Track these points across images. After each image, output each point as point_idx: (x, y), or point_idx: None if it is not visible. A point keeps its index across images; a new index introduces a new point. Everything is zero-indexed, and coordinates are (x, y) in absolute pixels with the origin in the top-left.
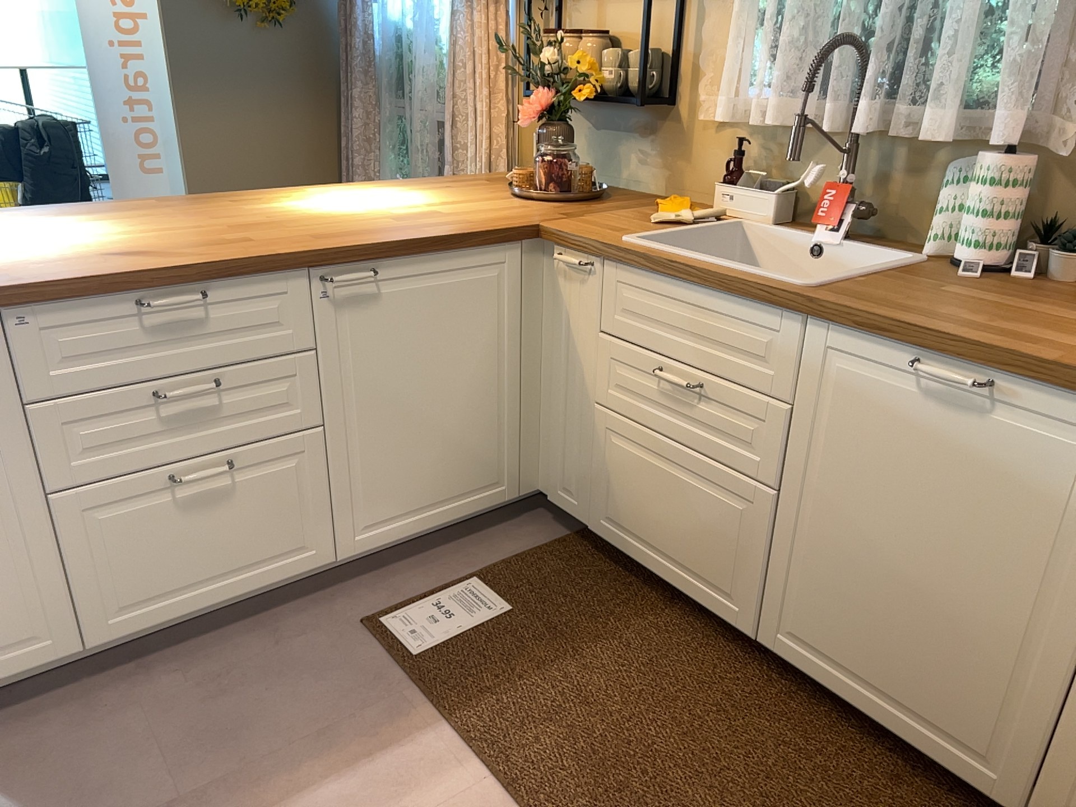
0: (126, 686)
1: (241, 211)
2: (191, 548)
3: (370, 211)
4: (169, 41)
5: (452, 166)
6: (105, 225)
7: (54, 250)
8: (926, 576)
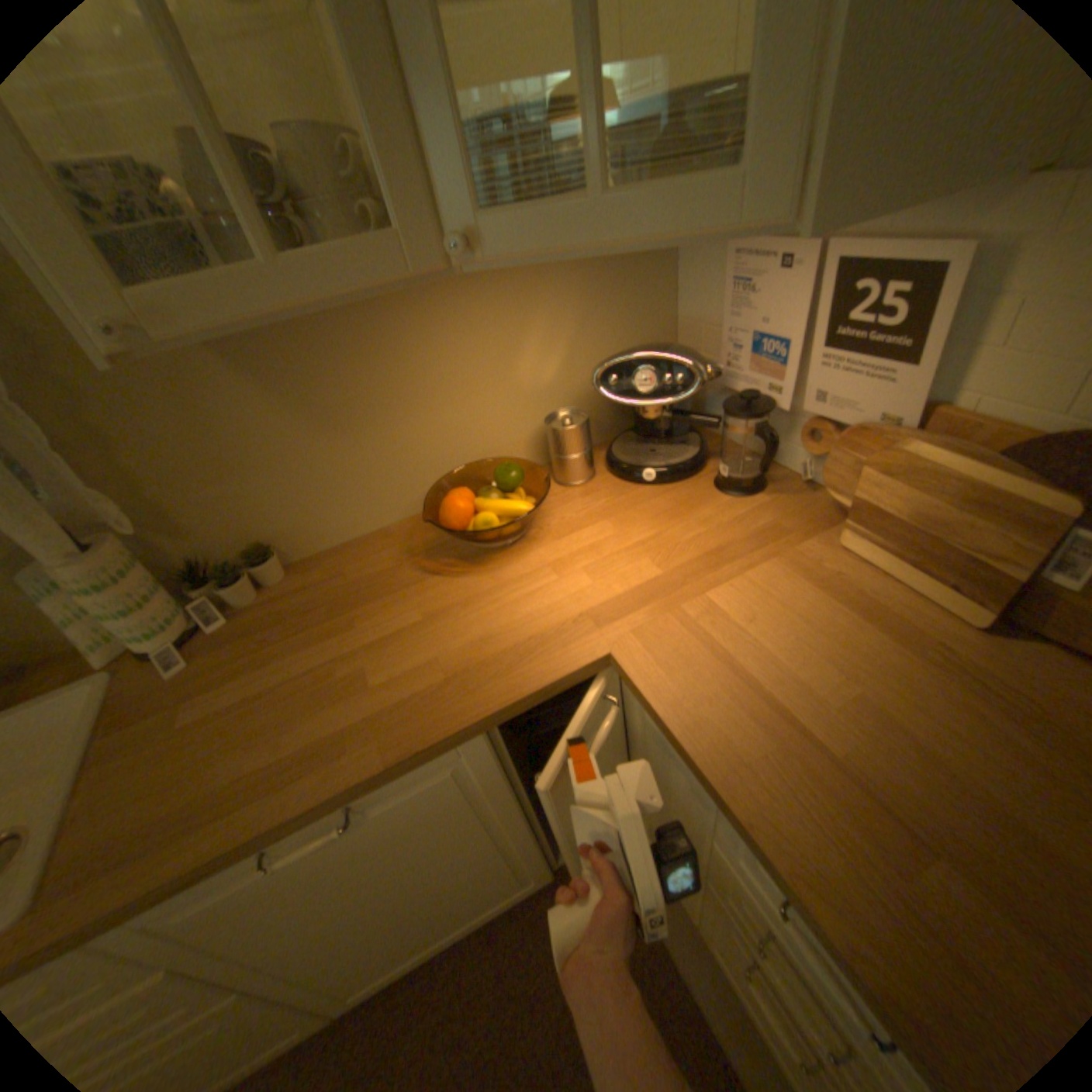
0: None
1: None
2: None
3: None
4: None
5: None
6: None
7: None
8: (414, 893)
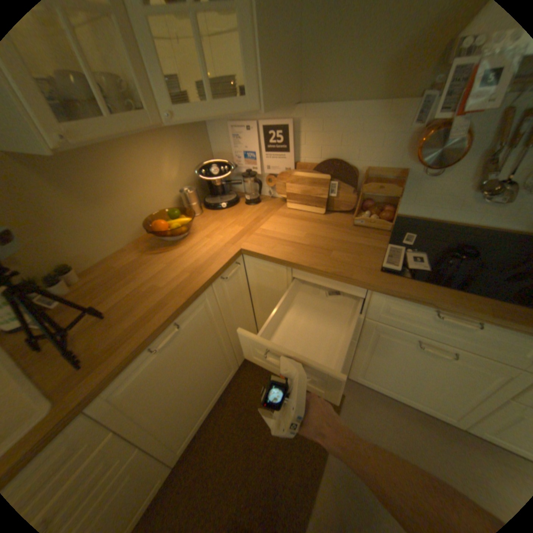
0: None
1: None
2: None
3: None
4: None
5: None
6: None
7: None
8: (197, 376)
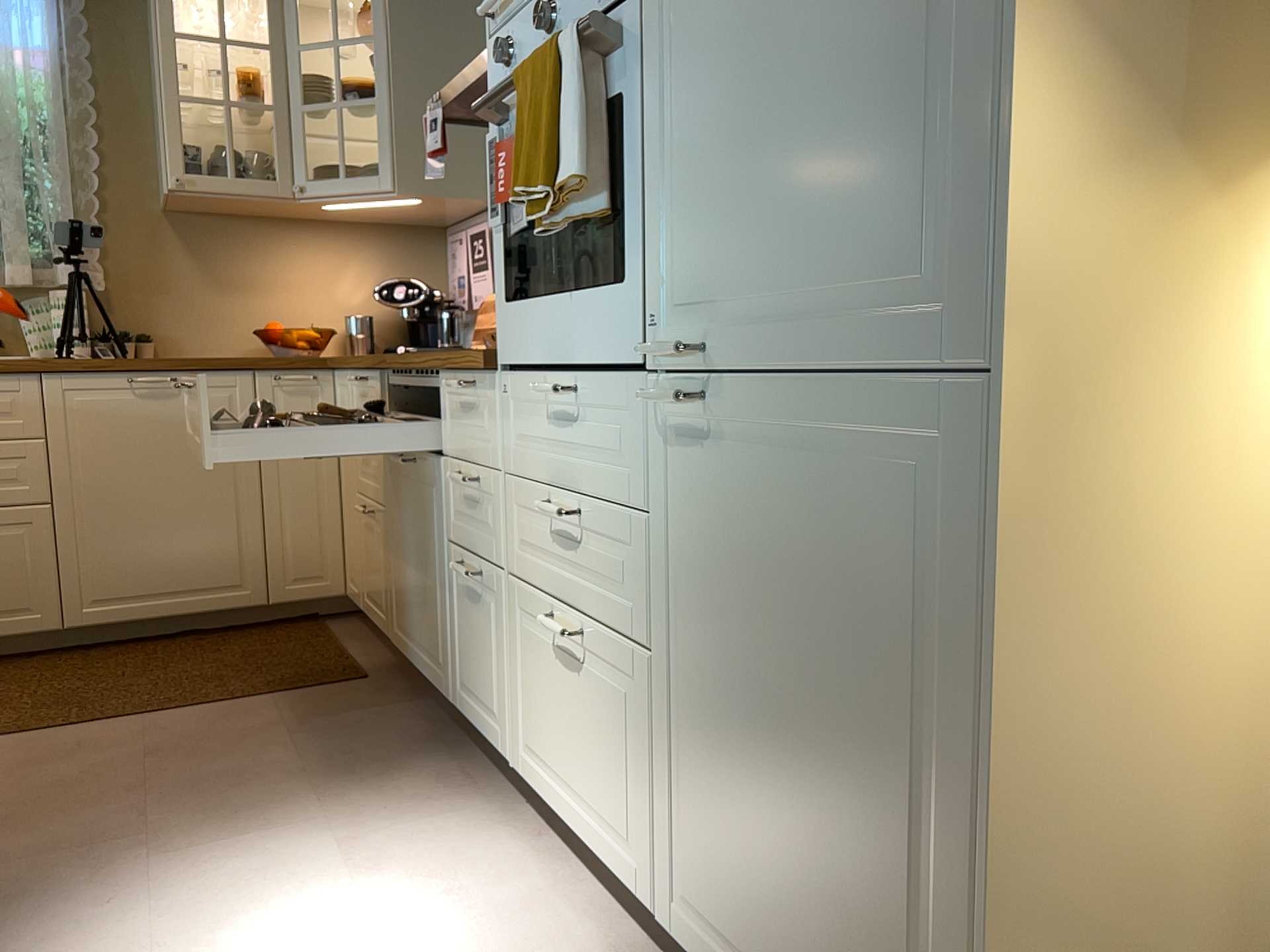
0: None
1: None
2: None
3: None
4: None
5: None
6: None
7: None
8: (174, 501)
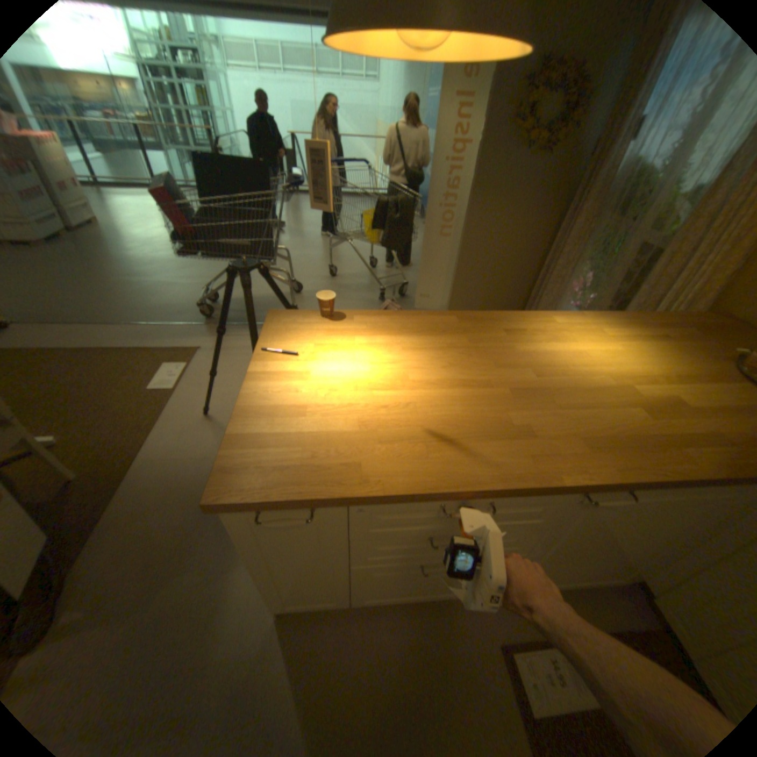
0: (365, 630)
1: (513, 352)
2: (419, 588)
3: (618, 382)
4: (478, 159)
5: (651, 287)
6: (424, 358)
7: (392, 406)
8: None
